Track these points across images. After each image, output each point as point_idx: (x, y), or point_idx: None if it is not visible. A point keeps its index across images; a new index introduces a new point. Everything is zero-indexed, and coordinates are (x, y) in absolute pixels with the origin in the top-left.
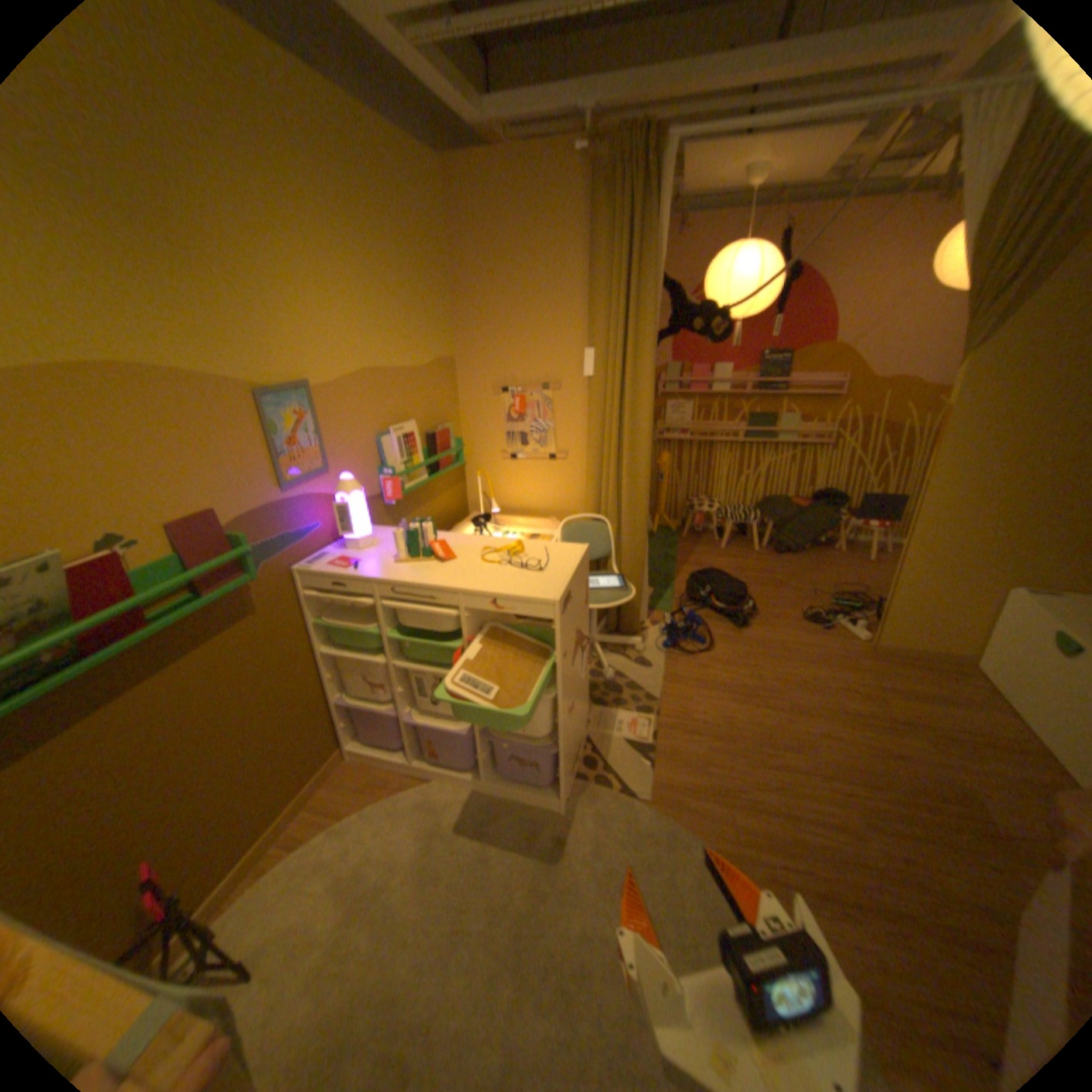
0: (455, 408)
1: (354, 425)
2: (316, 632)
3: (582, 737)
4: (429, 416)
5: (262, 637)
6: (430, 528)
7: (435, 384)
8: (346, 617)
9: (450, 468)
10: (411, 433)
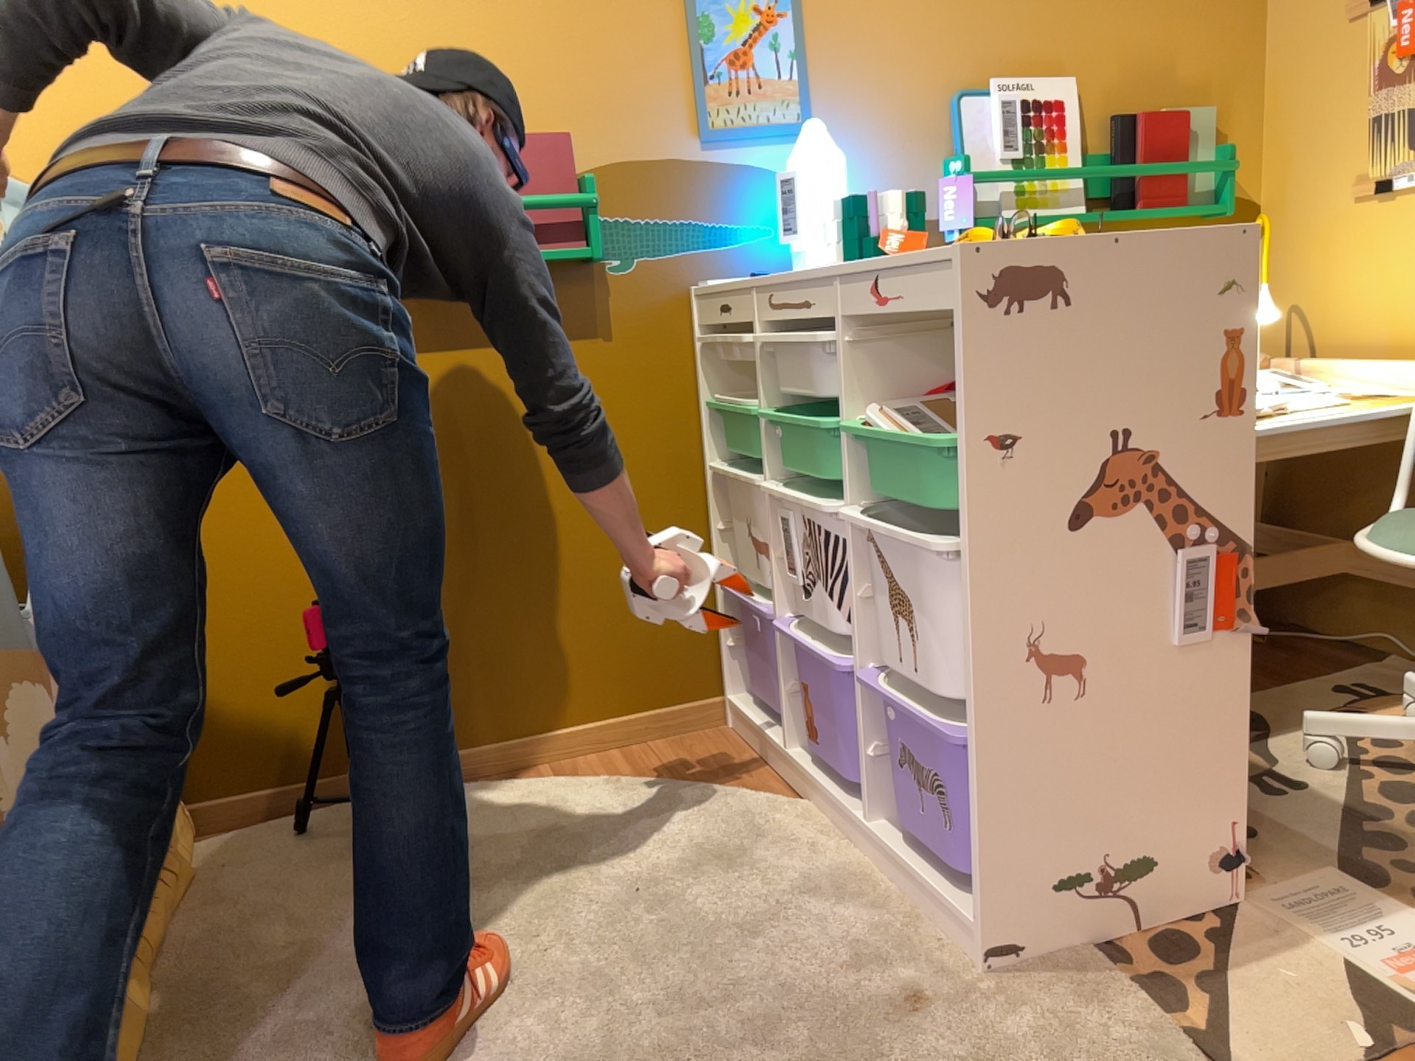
0: (1245, 81)
1: (895, 61)
2: (712, 426)
3: (1181, 871)
4: (1137, 83)
5: (612, 385)
6: (892, 199)
7: (1175, 11)
8: (748, 397)
9: (1171, 211)
10: (1052, 103)
